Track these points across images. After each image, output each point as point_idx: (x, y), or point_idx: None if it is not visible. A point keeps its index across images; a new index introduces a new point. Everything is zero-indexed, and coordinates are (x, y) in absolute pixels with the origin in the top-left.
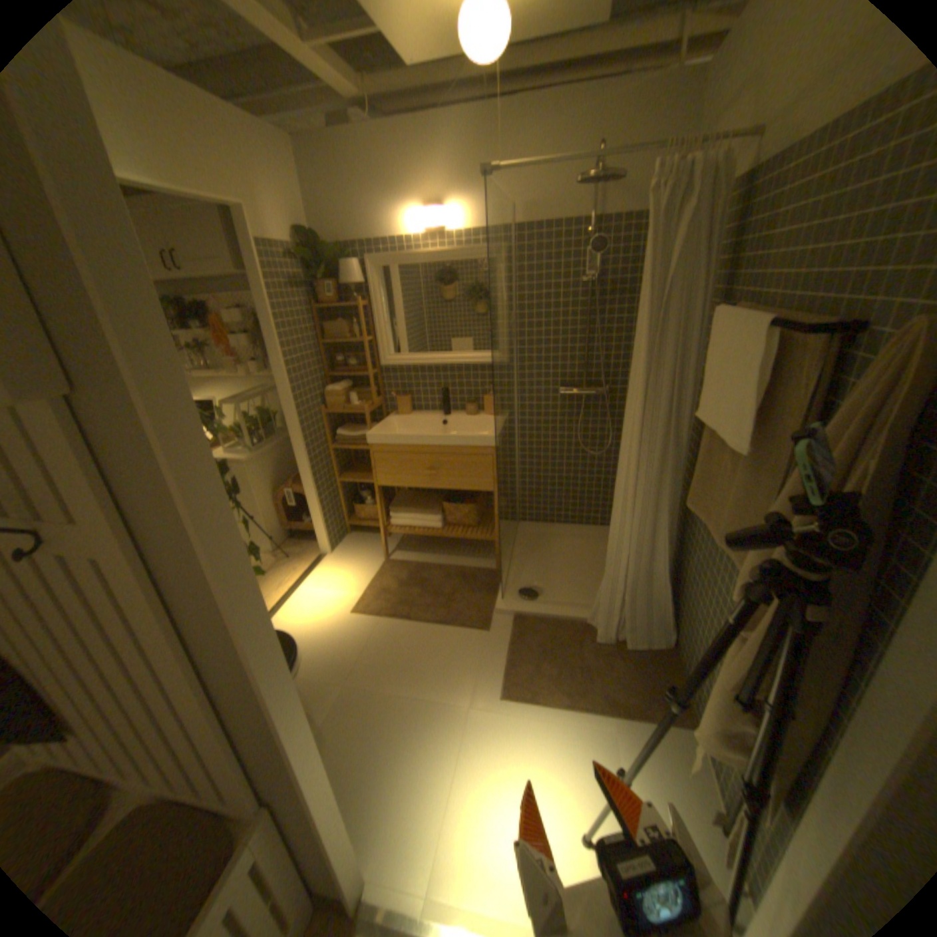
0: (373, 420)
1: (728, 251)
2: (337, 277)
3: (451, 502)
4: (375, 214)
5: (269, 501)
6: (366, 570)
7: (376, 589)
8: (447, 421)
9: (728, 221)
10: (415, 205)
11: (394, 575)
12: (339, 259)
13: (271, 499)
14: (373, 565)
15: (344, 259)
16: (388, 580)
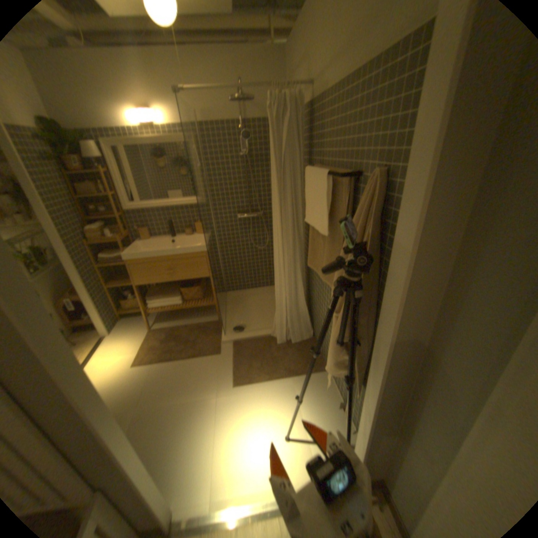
0: (124, 246)
1: (307, 141)
2: (79, 154)
3: (185, 288)
4: (102, 112)
5: (51, 312)
6: (136, 340)
7: (145, 350)
8: (174, 241)
9: (305, 126)
10: (130, 108)
11: (155, 339)
12: (79, 142)
13: (53, 310)
14: (140, 337)
15: (82, 142)
16: (152, 342)
